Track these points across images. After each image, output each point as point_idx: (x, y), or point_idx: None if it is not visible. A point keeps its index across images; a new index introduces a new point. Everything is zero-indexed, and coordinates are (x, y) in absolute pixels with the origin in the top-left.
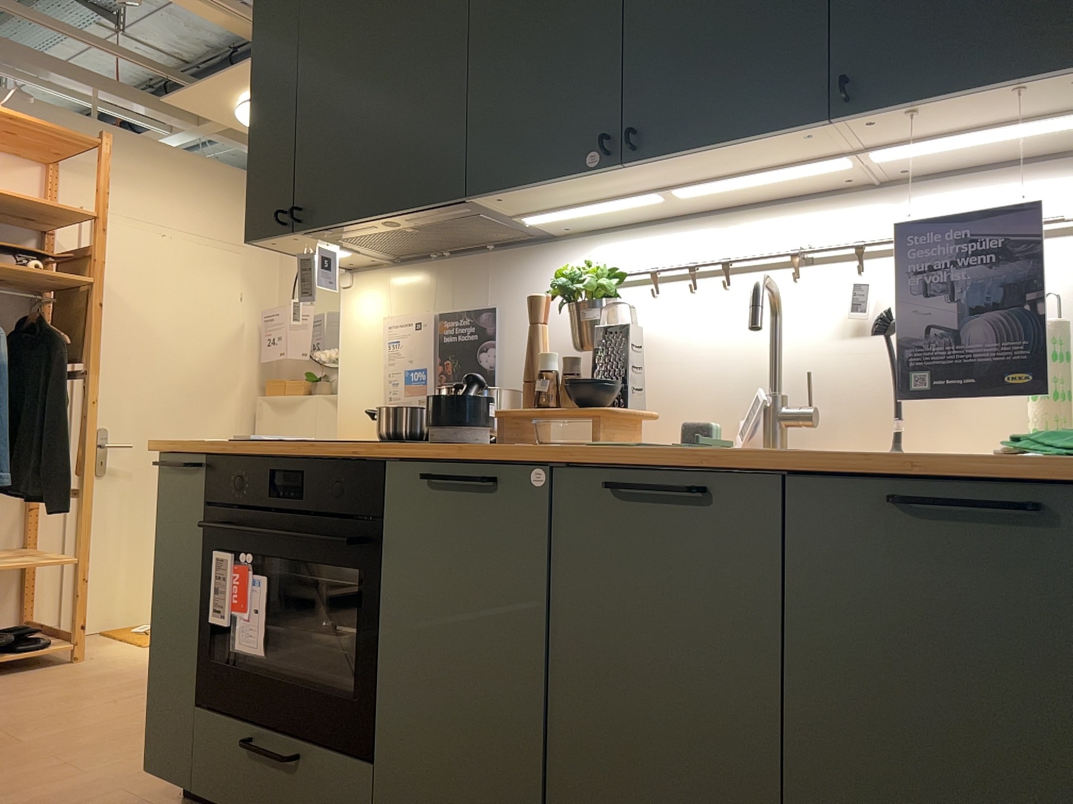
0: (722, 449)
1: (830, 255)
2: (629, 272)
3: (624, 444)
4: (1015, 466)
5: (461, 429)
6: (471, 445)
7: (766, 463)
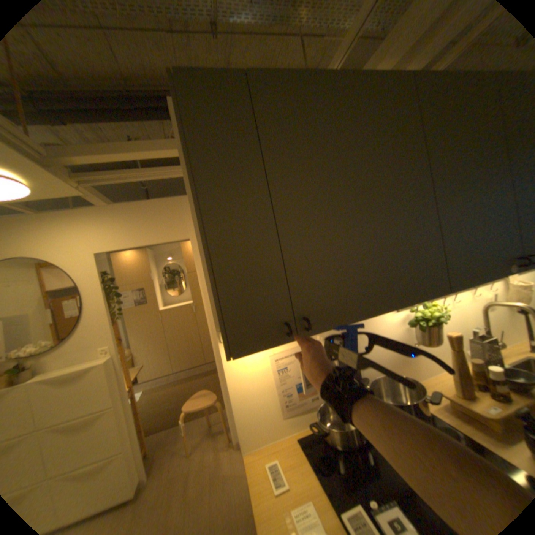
0: None
1: None
2: None
3: None
4: None
5: None
6: None
7: None
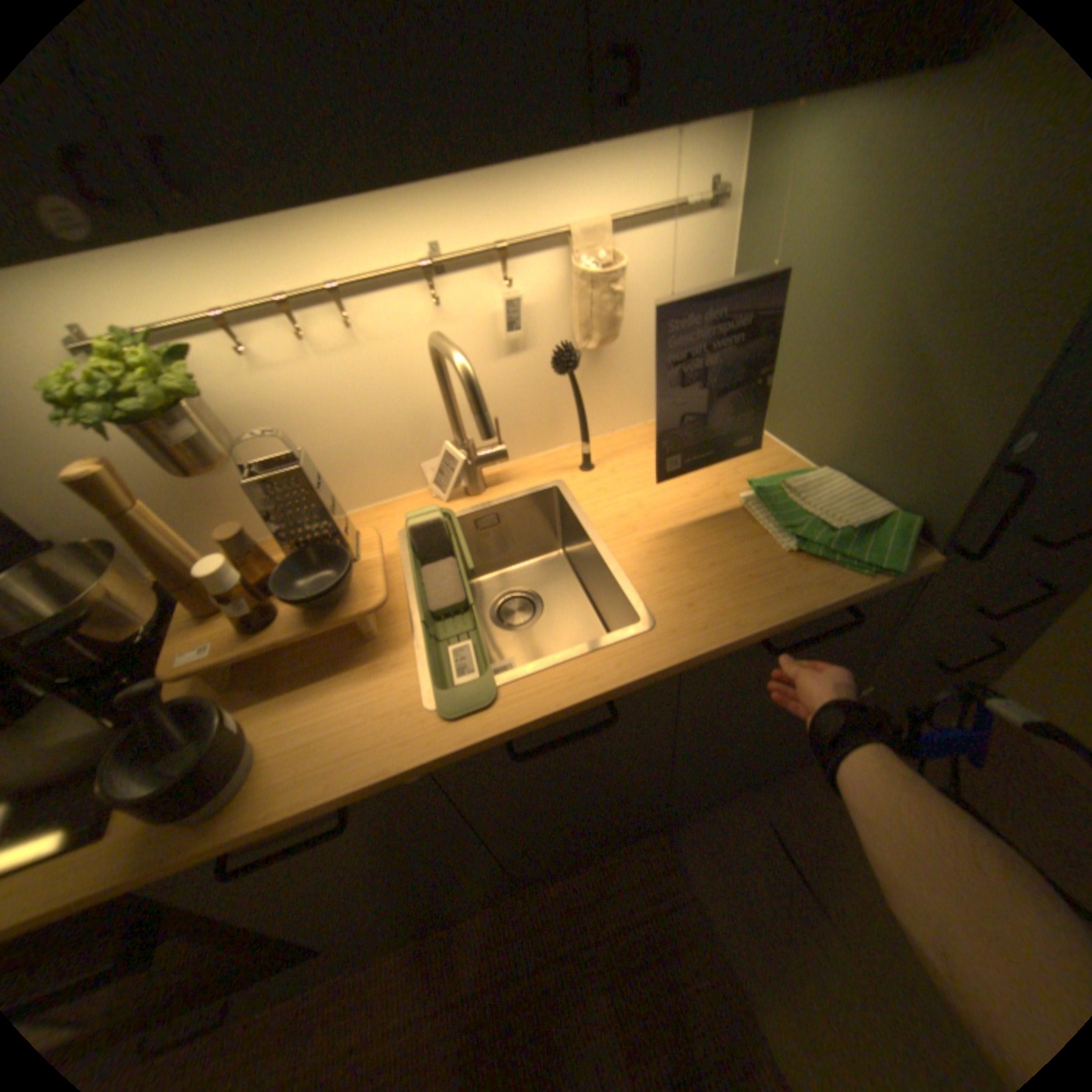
0: (600, 657)
1: (462, 257)
2: (168, 328)
3: (489, 698)
4: (856, 602)
5: (213, 788)
6: (246, 787)
7: (673, 673)
